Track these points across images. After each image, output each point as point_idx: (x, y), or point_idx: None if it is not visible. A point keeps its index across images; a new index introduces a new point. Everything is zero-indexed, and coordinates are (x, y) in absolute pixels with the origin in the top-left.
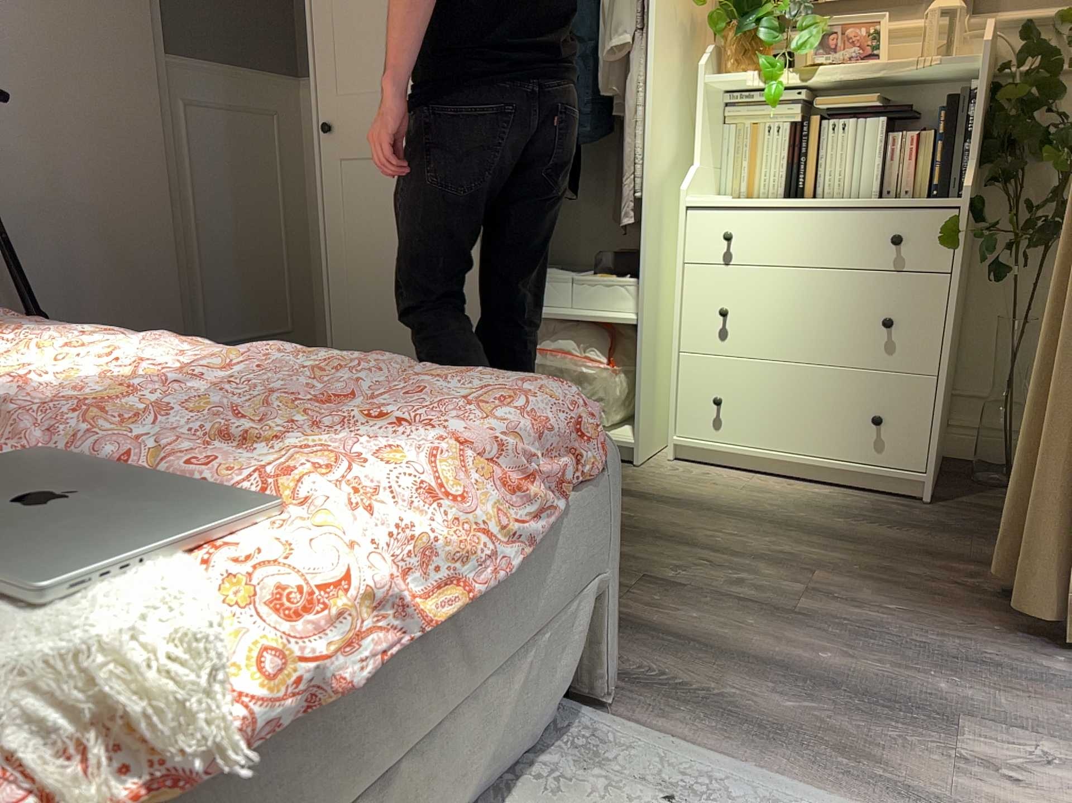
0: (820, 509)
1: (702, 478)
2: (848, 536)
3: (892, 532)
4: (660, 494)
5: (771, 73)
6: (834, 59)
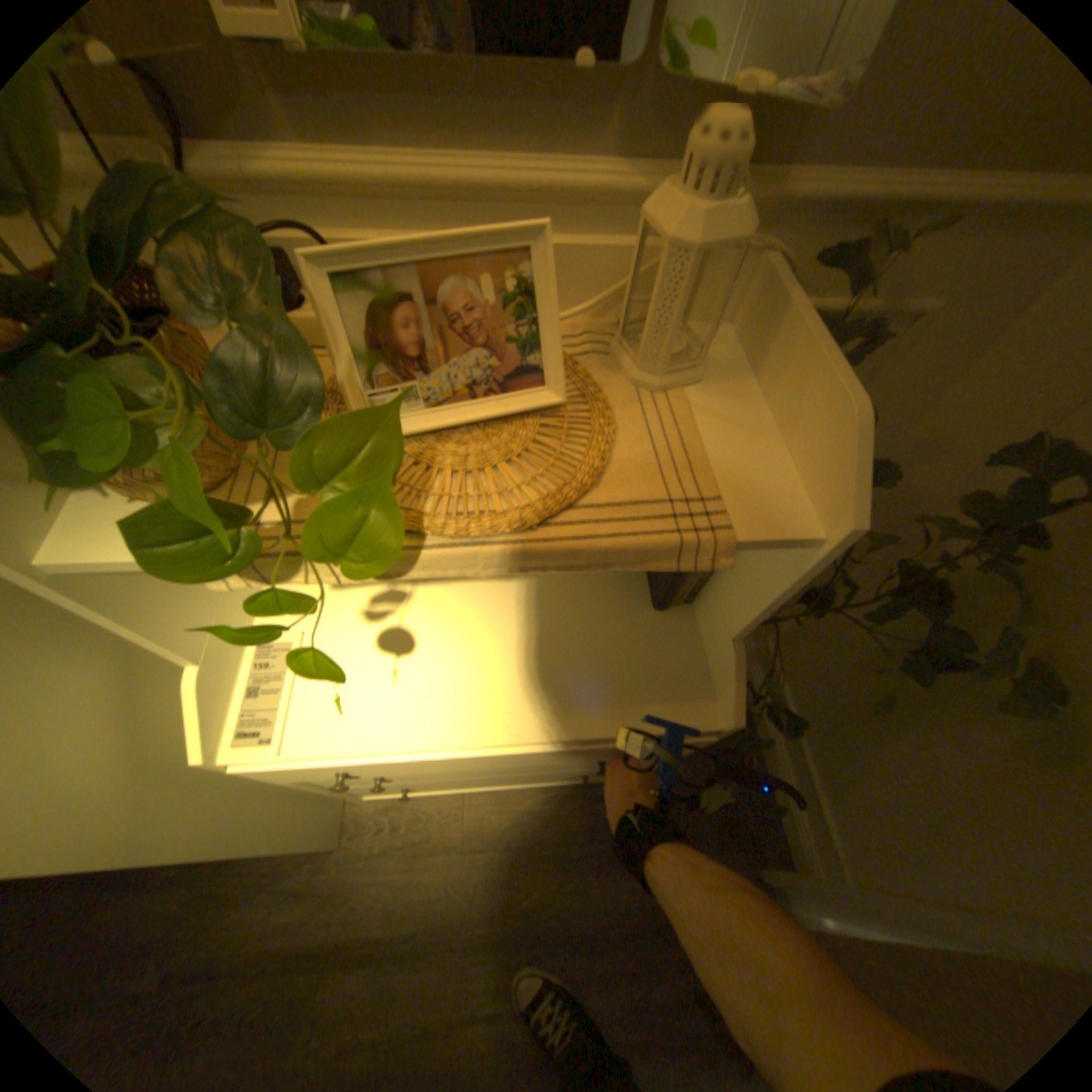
0: (542, 862)
1: (410, 842)
2: (582, 925)
3: (612, 883)
4: (379, 931)
5: (272, 602)
6: (428, 394)
